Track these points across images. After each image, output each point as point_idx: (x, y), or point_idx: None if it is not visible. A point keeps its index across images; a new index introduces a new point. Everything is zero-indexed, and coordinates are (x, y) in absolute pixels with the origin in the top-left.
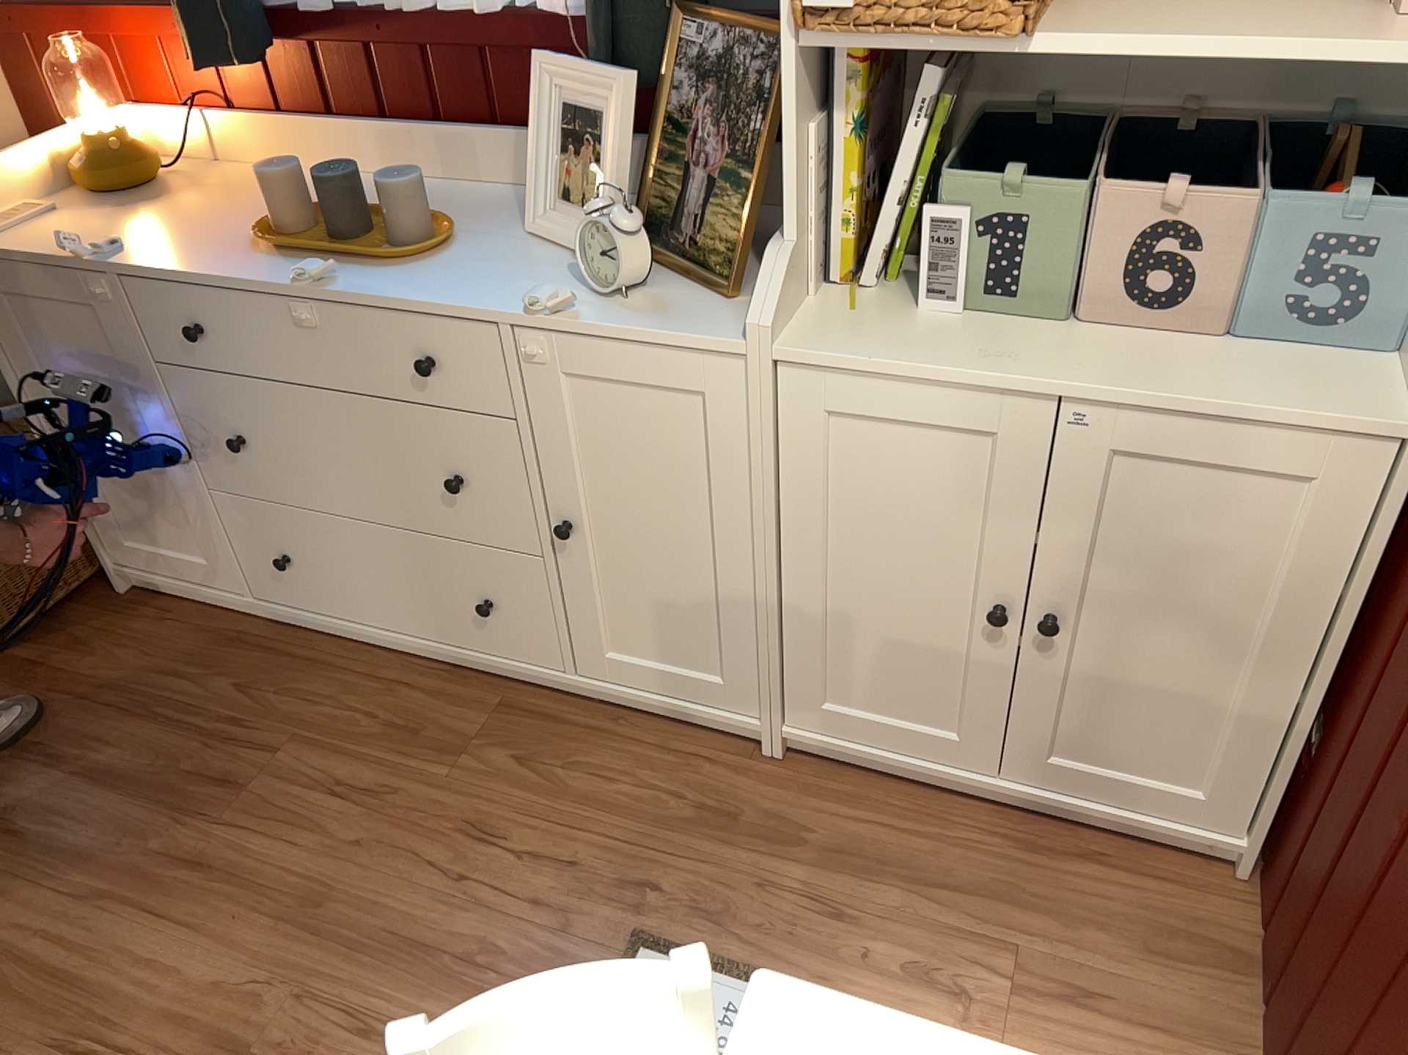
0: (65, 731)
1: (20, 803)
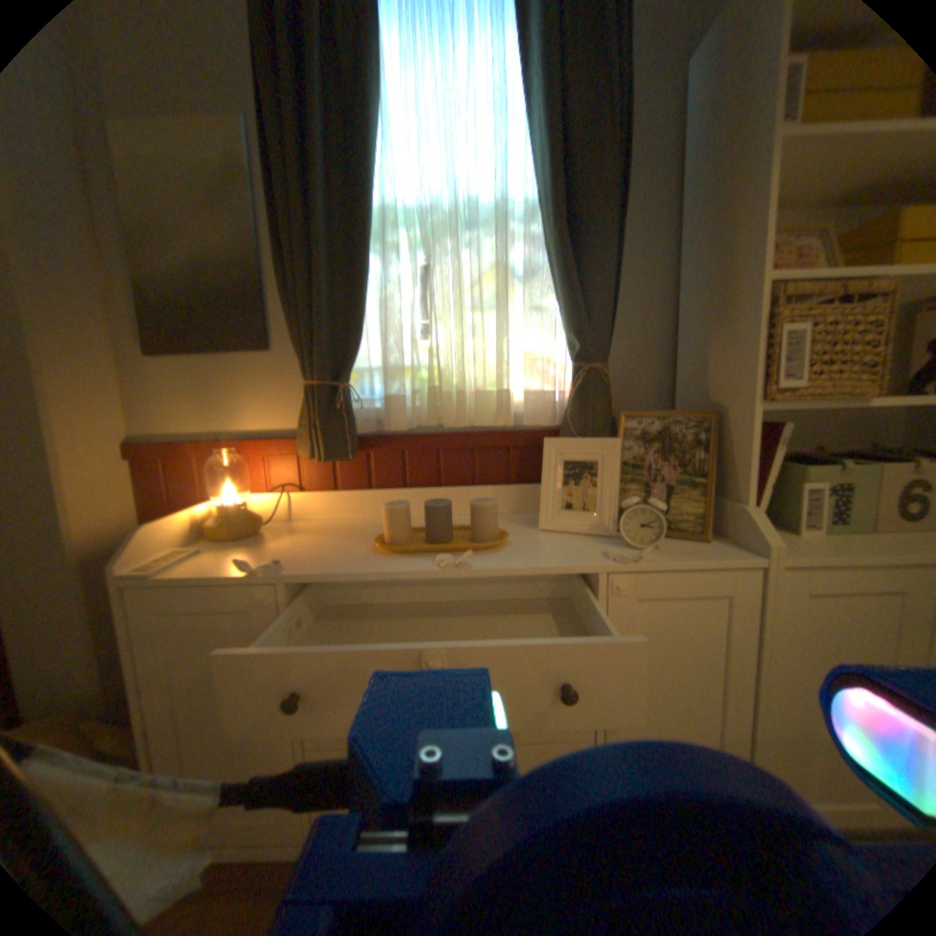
0: None
1: None
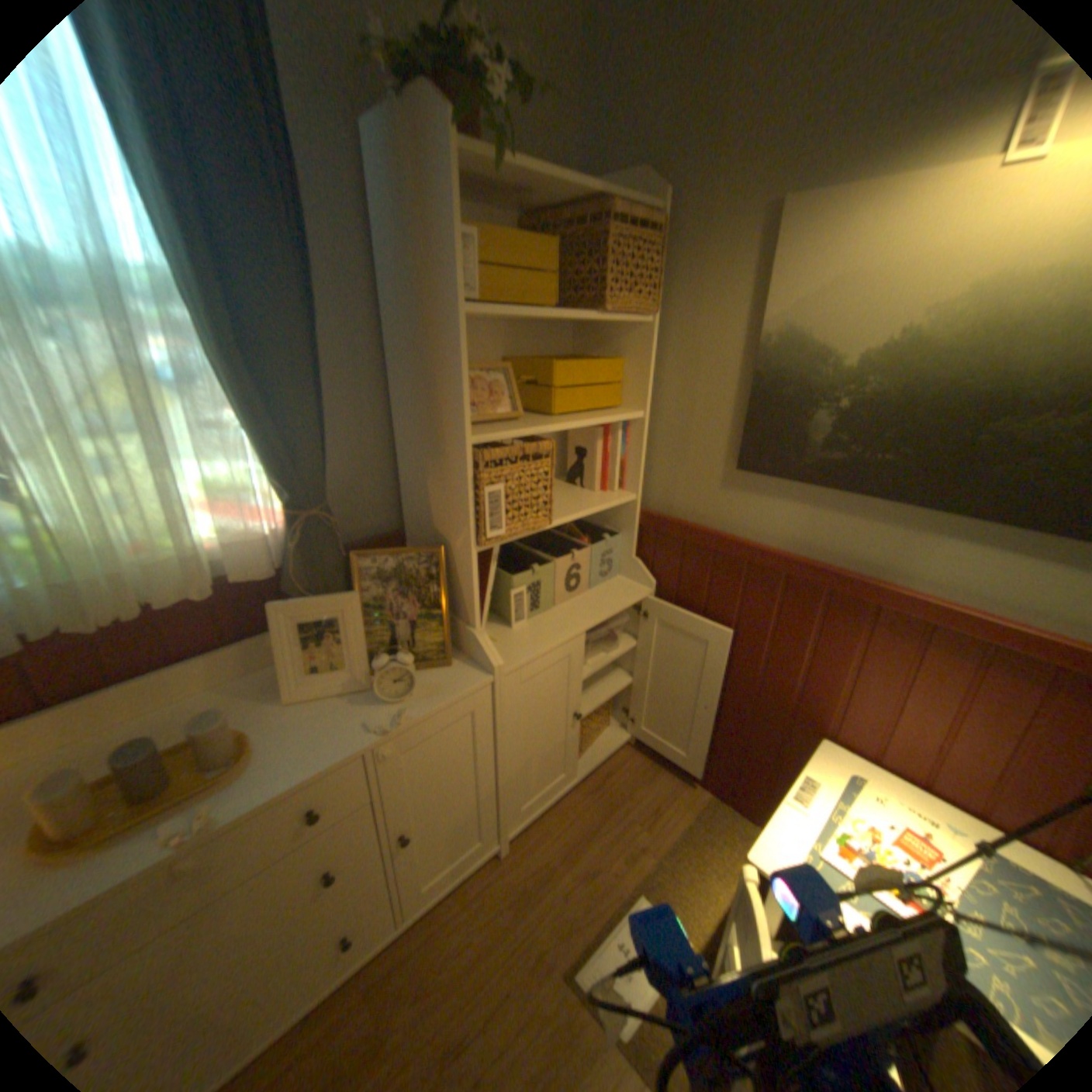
0: None
1: None
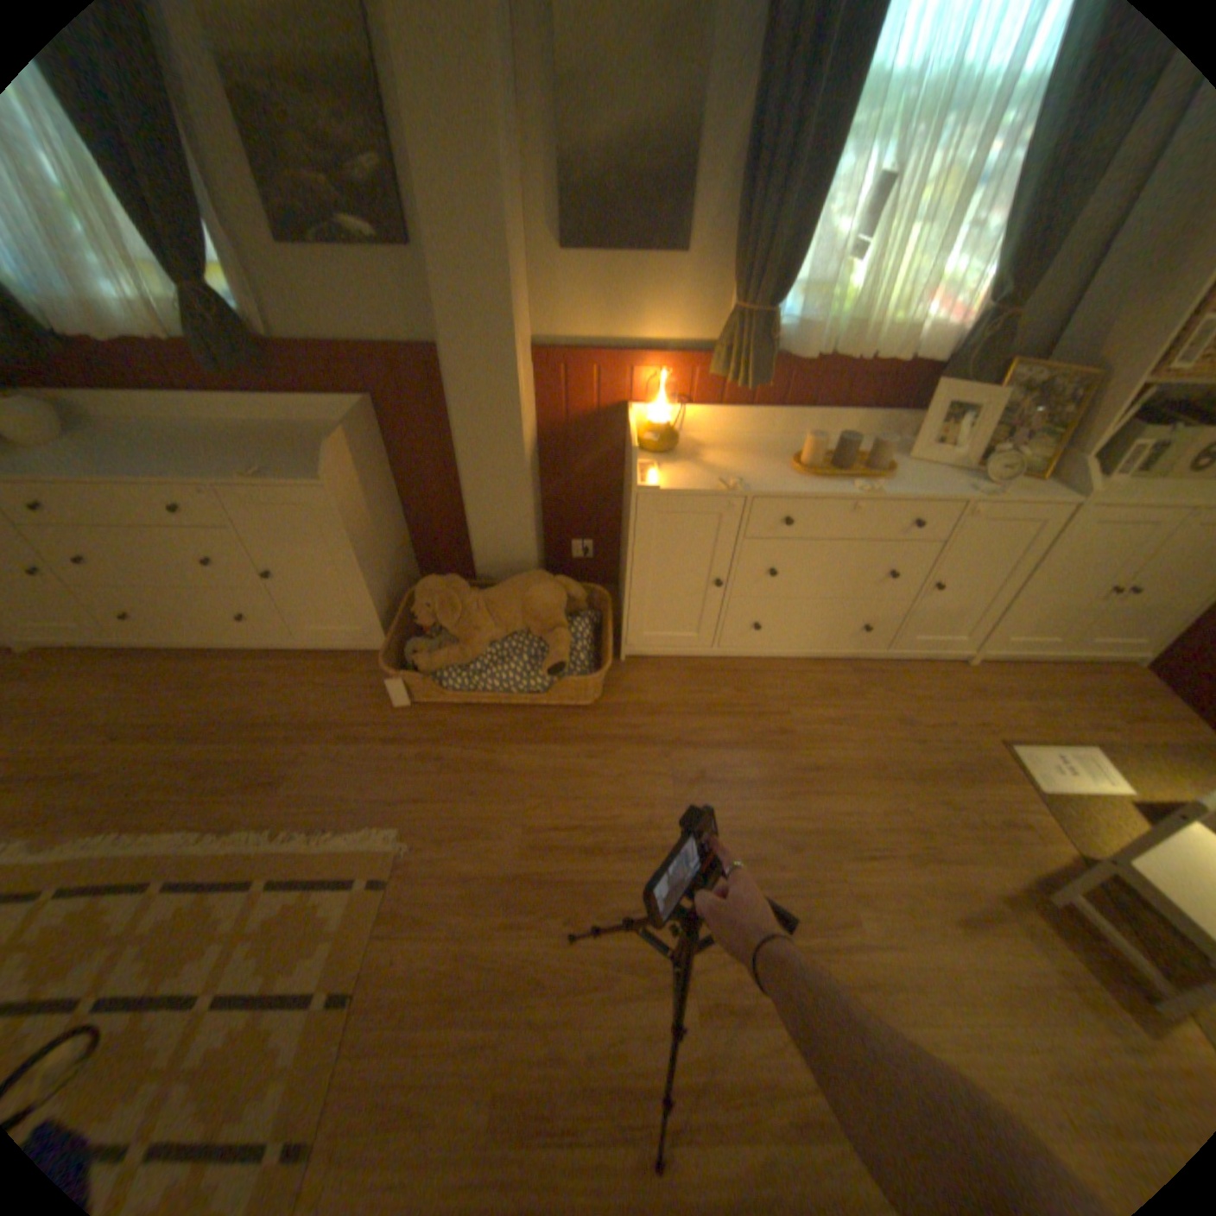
0: (672, 737)
1: (694, 776)
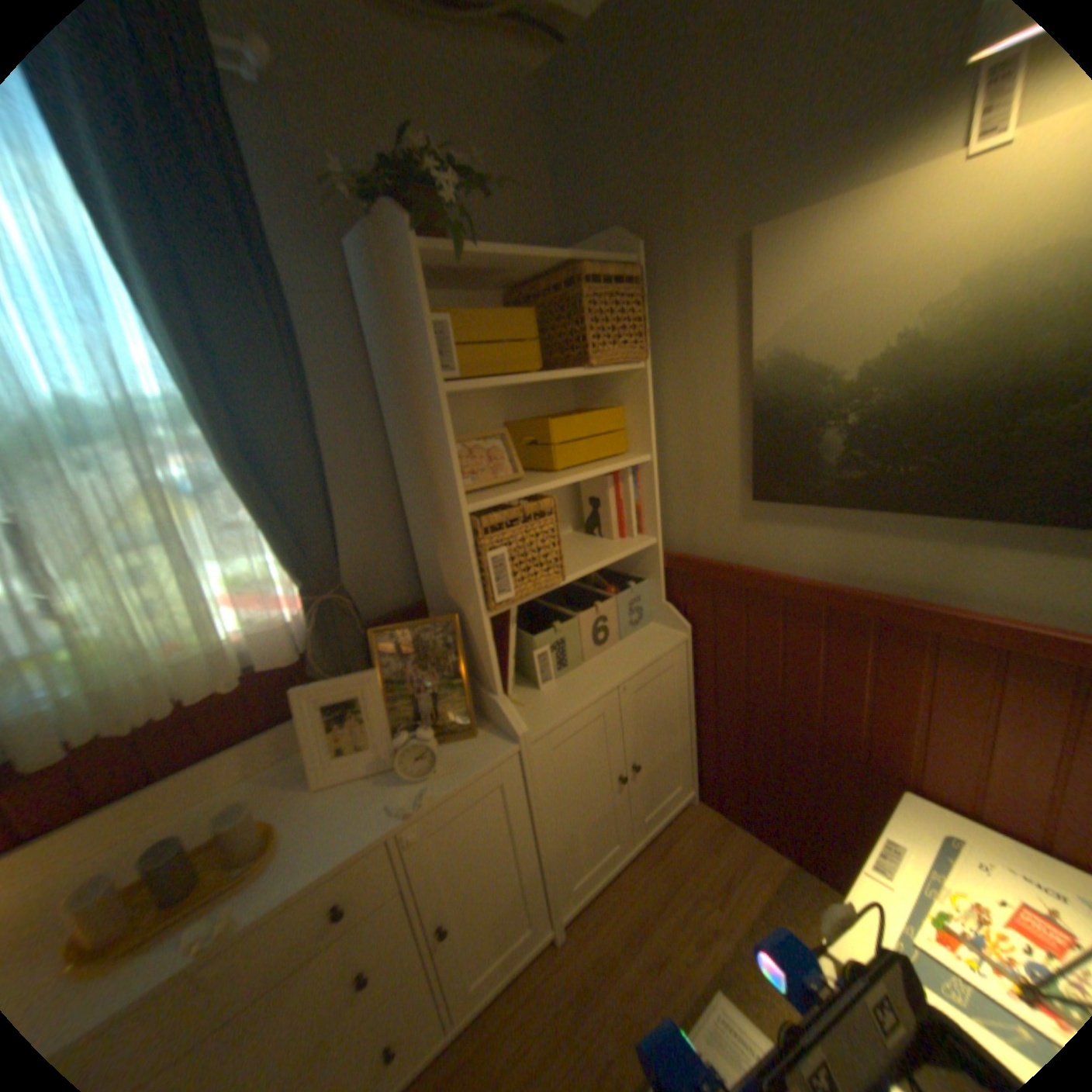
0: None
1: None
